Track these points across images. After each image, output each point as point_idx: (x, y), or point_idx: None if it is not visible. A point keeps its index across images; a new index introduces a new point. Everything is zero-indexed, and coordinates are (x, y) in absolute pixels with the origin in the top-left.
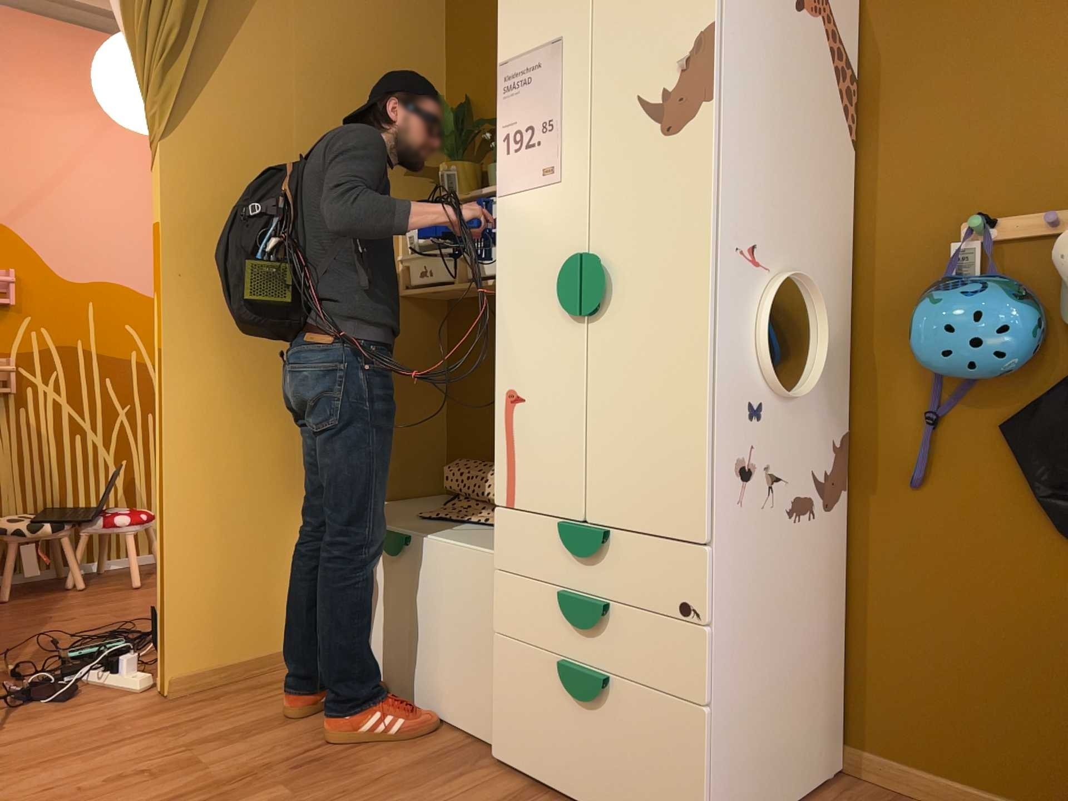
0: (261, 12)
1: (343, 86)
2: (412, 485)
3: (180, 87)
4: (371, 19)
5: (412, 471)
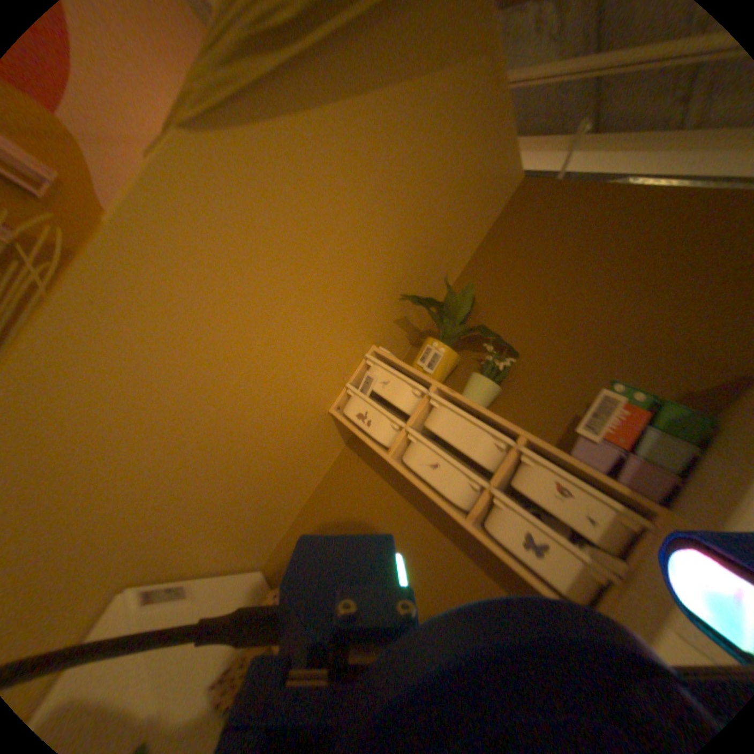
0: (386, 100)
1: (402, 225)
2: (241, 562)
3: (248, 89)
4: (453, 189)
5: (249, 551)
